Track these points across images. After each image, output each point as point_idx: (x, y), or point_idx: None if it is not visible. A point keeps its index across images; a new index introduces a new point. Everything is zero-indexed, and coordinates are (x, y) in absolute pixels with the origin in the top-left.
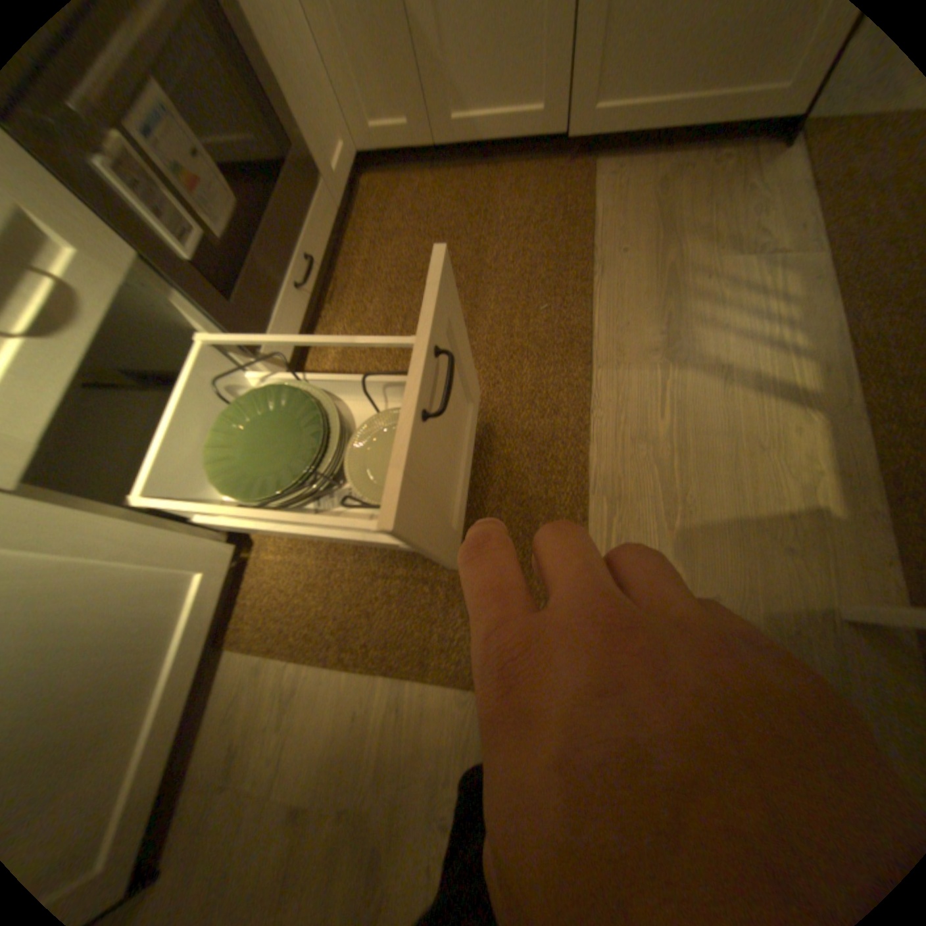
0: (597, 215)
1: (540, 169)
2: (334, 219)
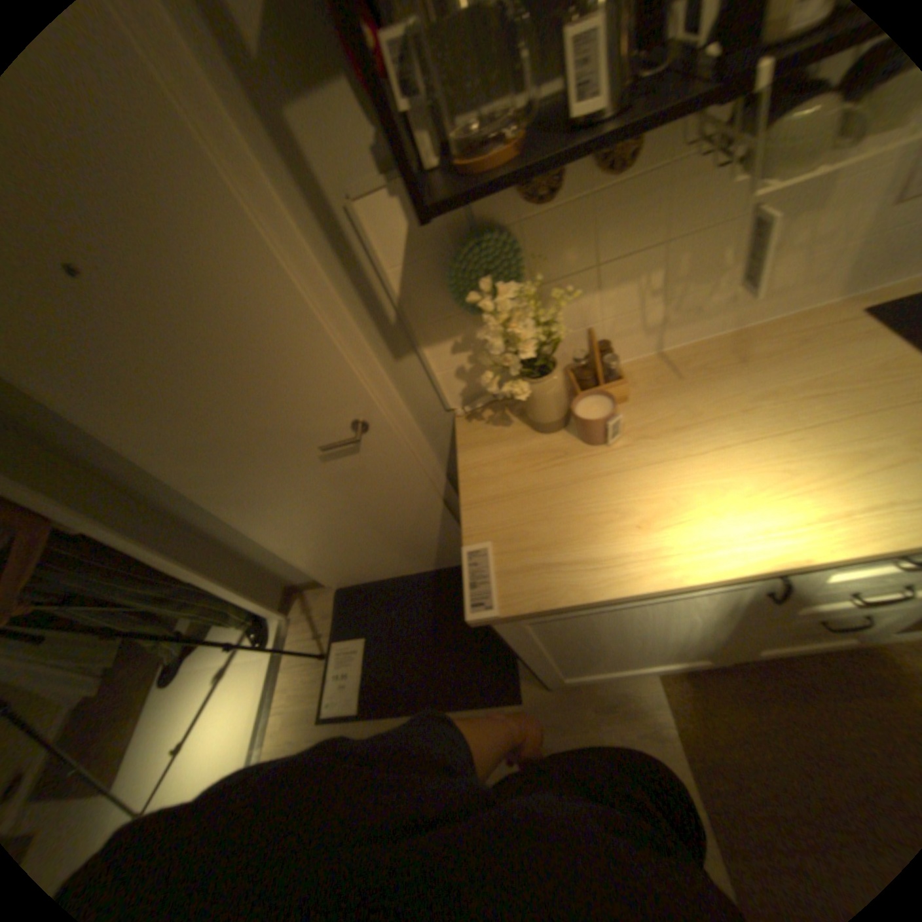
0: None
1: None
2: None
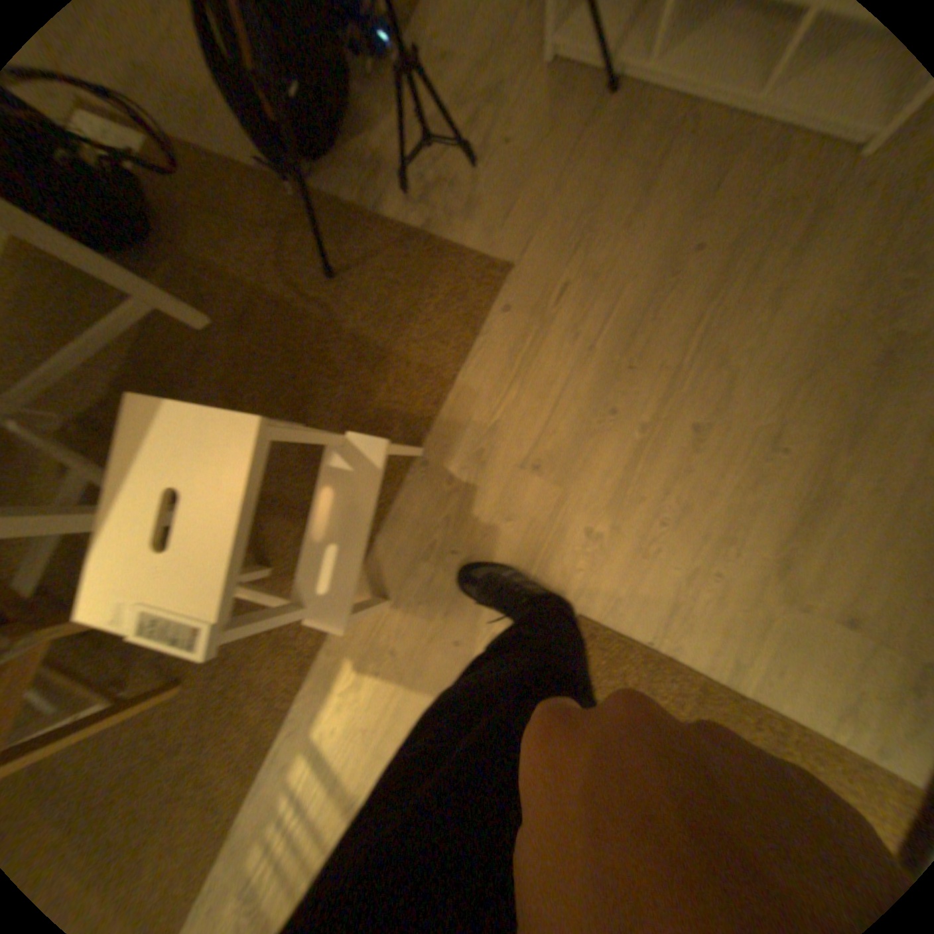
0: None
1: None
2: None
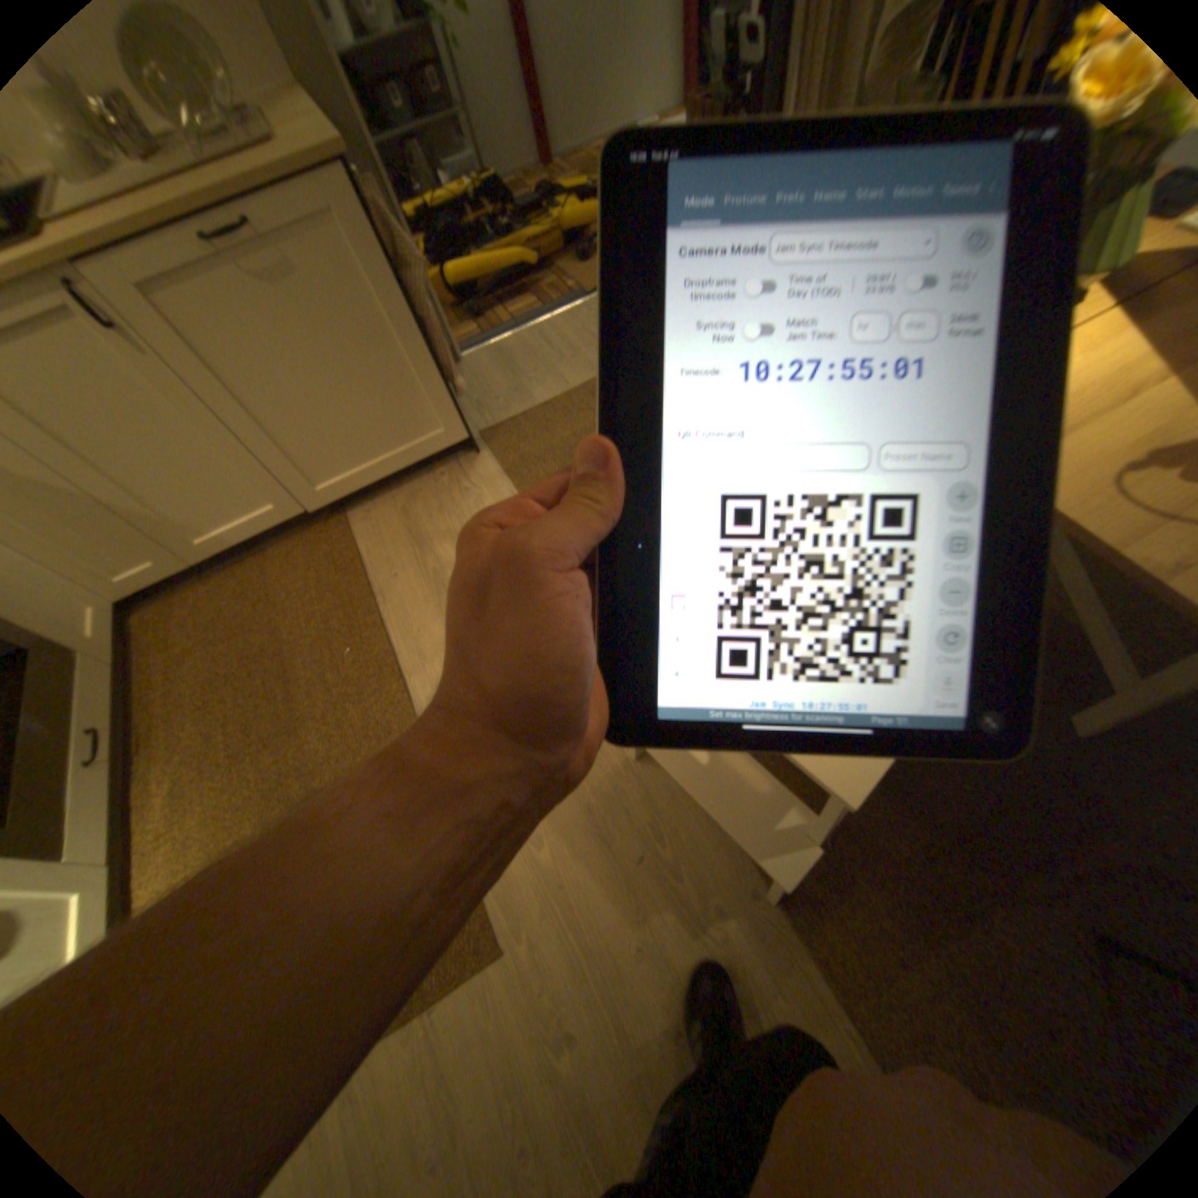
0: (364, 556)
1: (304, 538)
2: (111, 675)
